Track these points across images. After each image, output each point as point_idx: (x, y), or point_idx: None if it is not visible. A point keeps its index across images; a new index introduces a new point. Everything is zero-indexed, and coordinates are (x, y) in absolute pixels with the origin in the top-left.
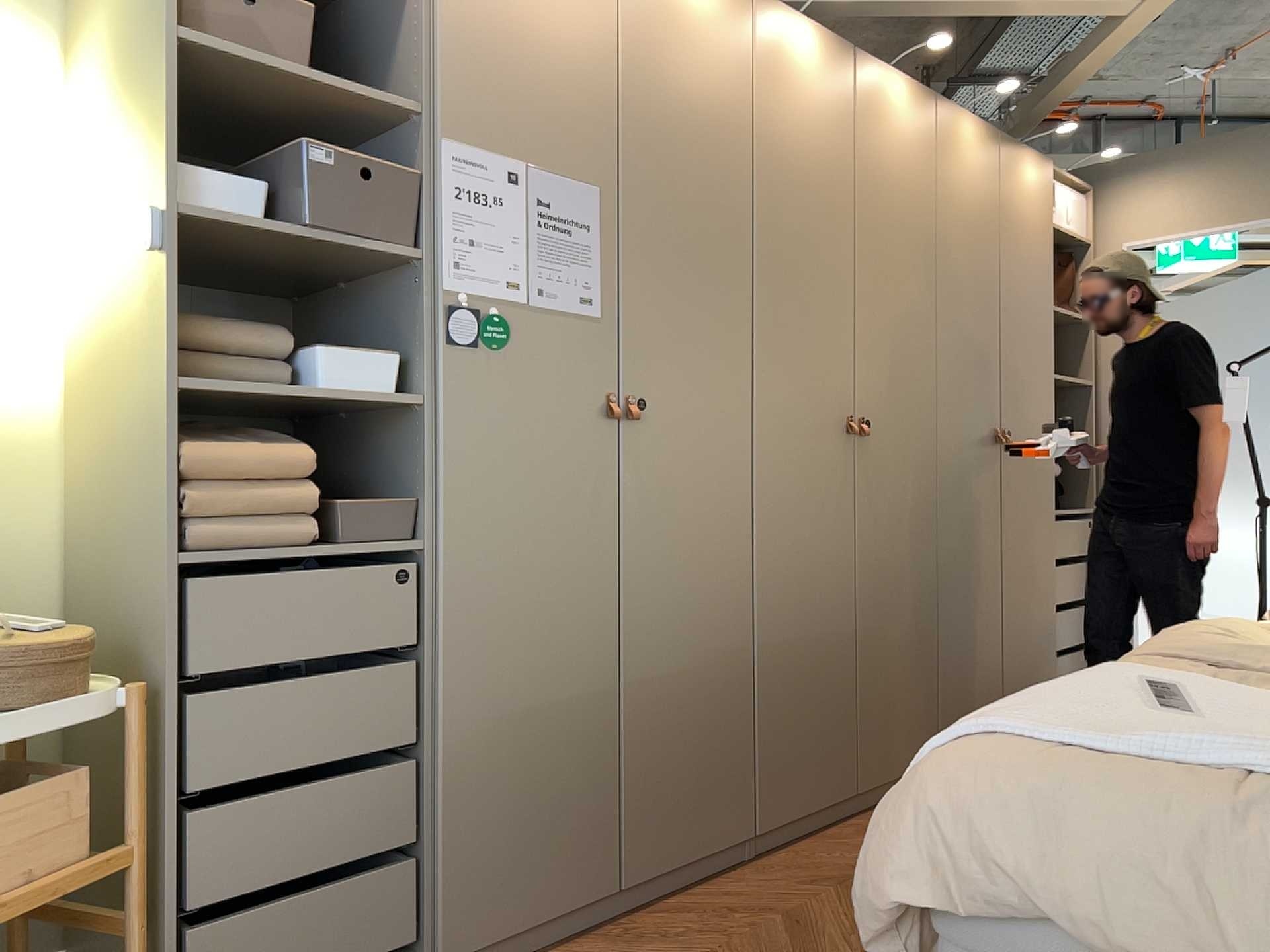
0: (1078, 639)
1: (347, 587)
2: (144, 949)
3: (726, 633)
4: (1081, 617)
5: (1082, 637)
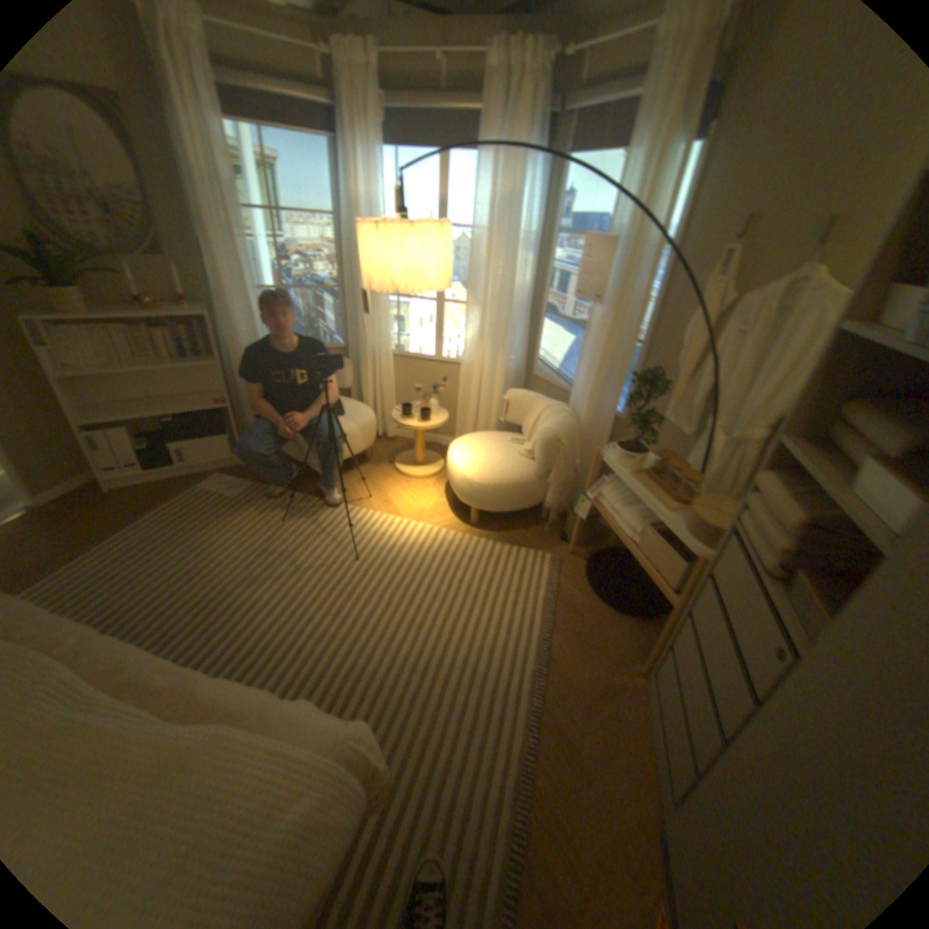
0: None
1: (761, 618)
2: (667, 639)
3: None
4: None
5: None
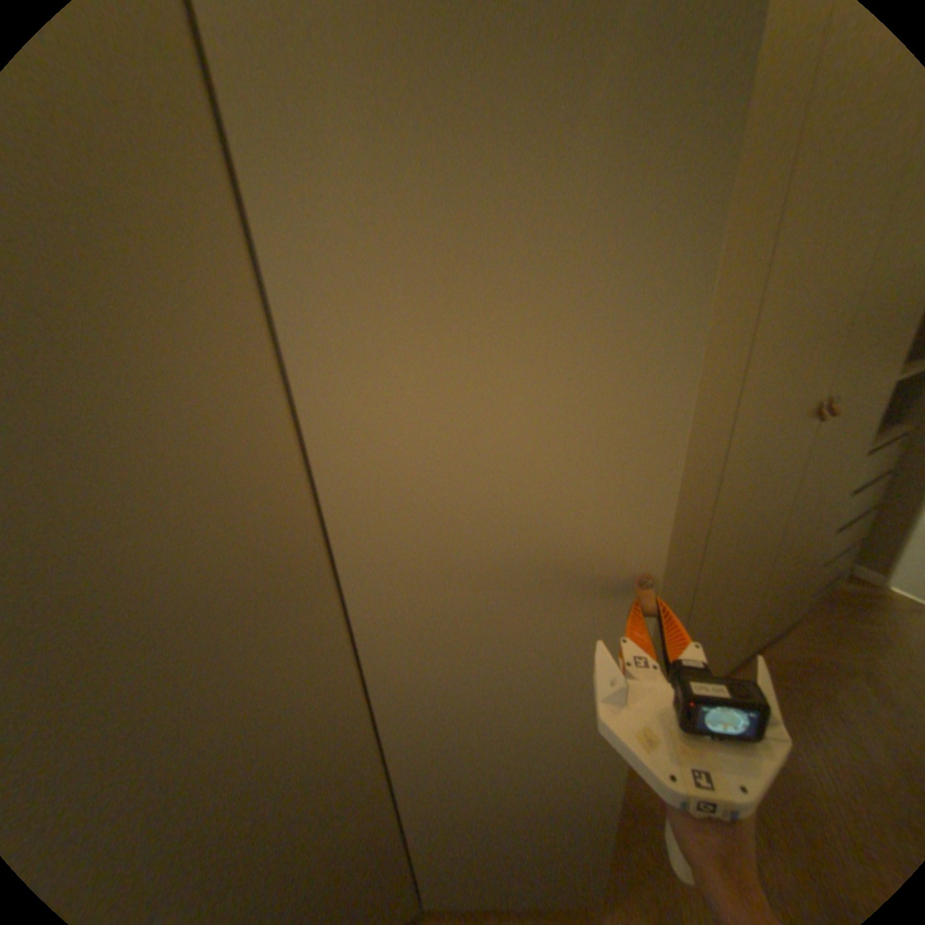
0: (844, 552)
1: None
2: None
3: (334, 836)
4: (856, 533)
5: (849, 548)
